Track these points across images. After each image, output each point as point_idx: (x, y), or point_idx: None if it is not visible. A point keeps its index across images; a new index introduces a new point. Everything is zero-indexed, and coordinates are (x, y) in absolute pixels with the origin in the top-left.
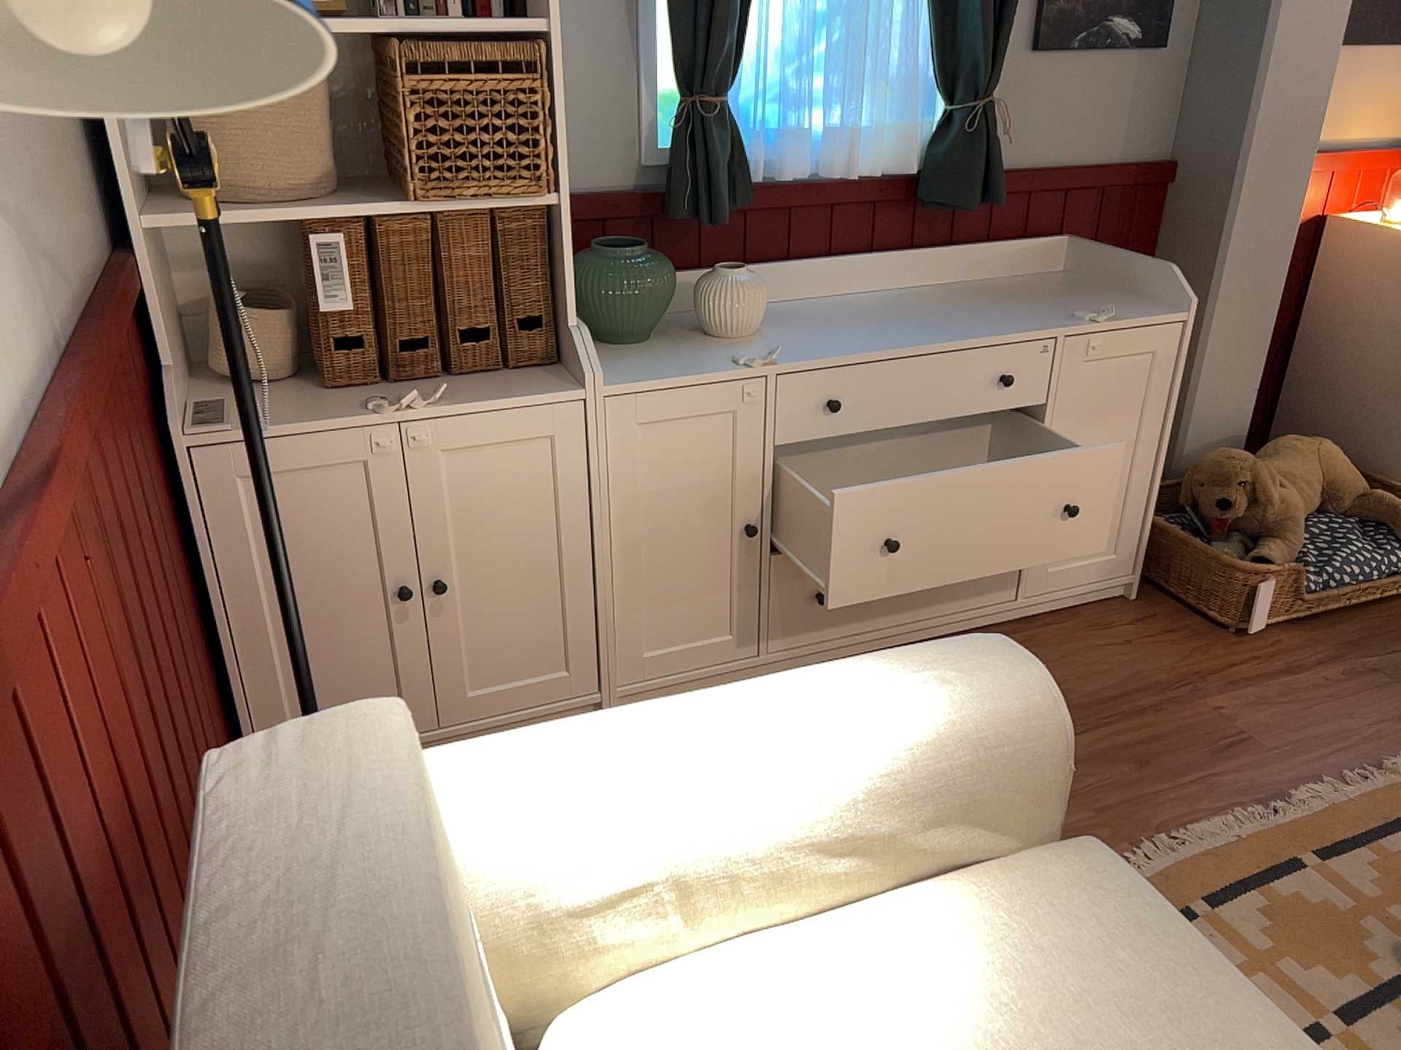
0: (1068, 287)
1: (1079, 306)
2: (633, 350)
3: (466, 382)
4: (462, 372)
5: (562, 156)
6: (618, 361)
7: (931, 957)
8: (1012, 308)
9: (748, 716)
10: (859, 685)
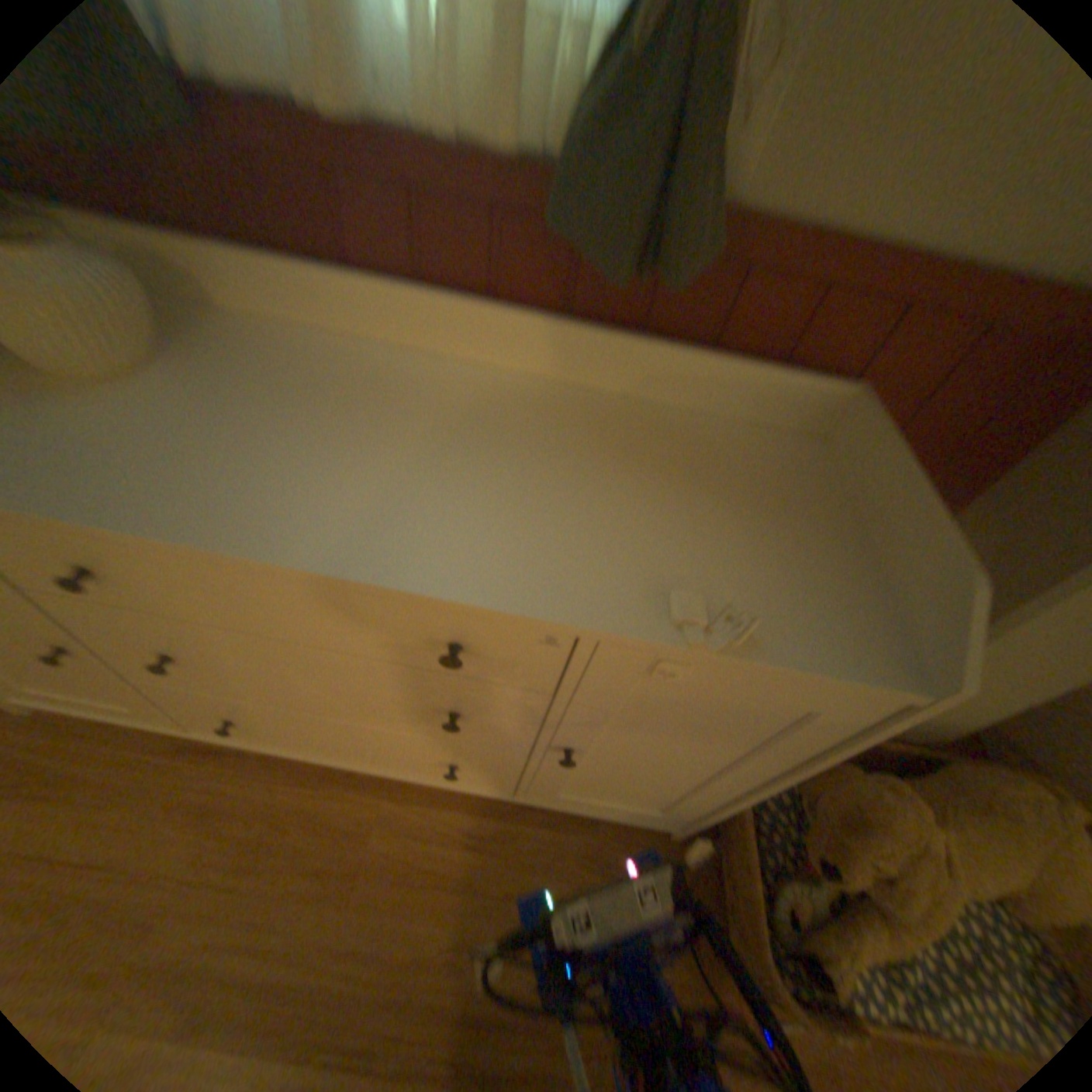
0: (785, 480)
1: (735, 548)
2: None
3: None
4: None
5: None
6: None
7: None
8: (609, 496)
9: None
10: None
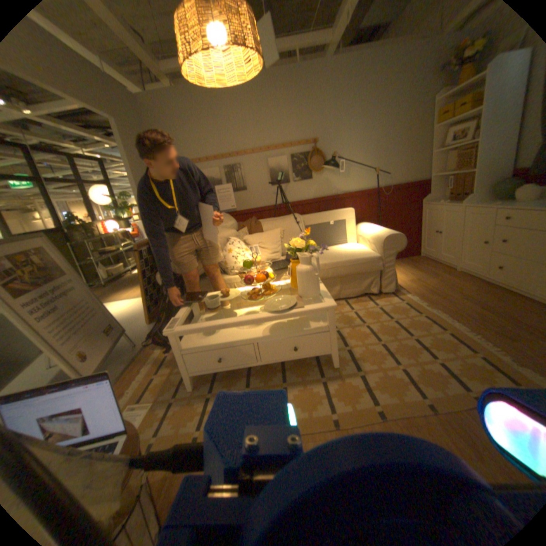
0: None
1: None
2: (495, 201)
3: (461, 201)
4: (464, 200)
5: (477, 161)
6: (485, 202)
7: (360, 249)
8: None
9: (378, 227)
10: (385, 229)
